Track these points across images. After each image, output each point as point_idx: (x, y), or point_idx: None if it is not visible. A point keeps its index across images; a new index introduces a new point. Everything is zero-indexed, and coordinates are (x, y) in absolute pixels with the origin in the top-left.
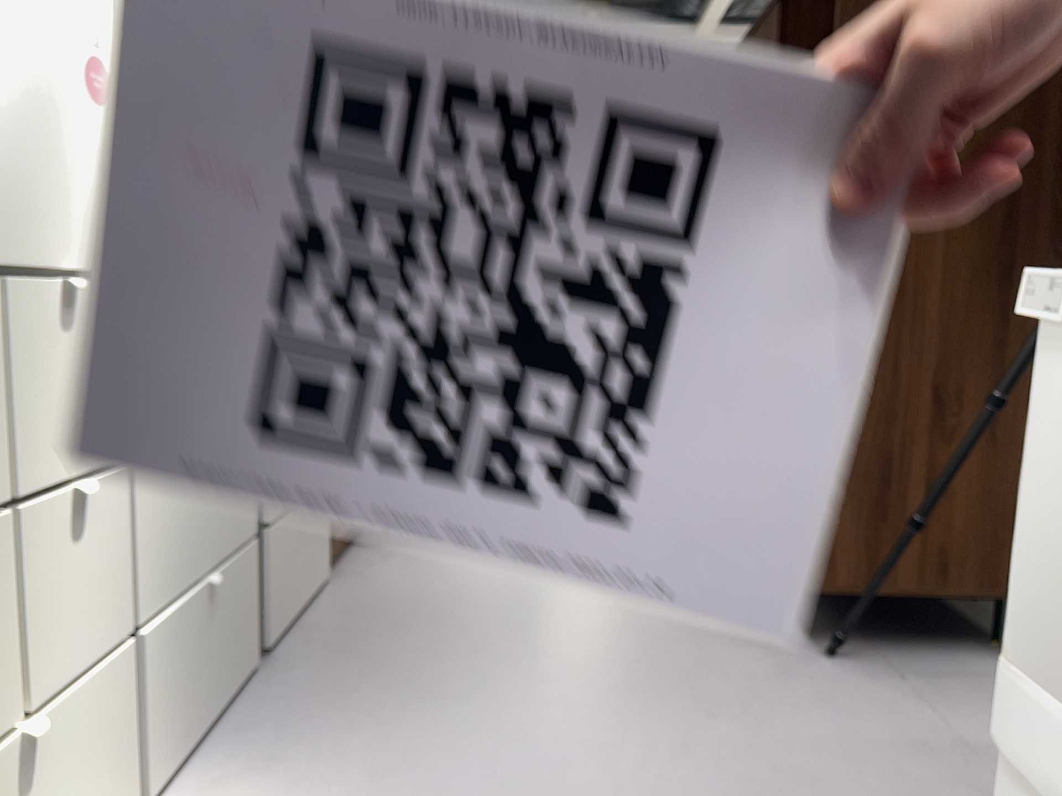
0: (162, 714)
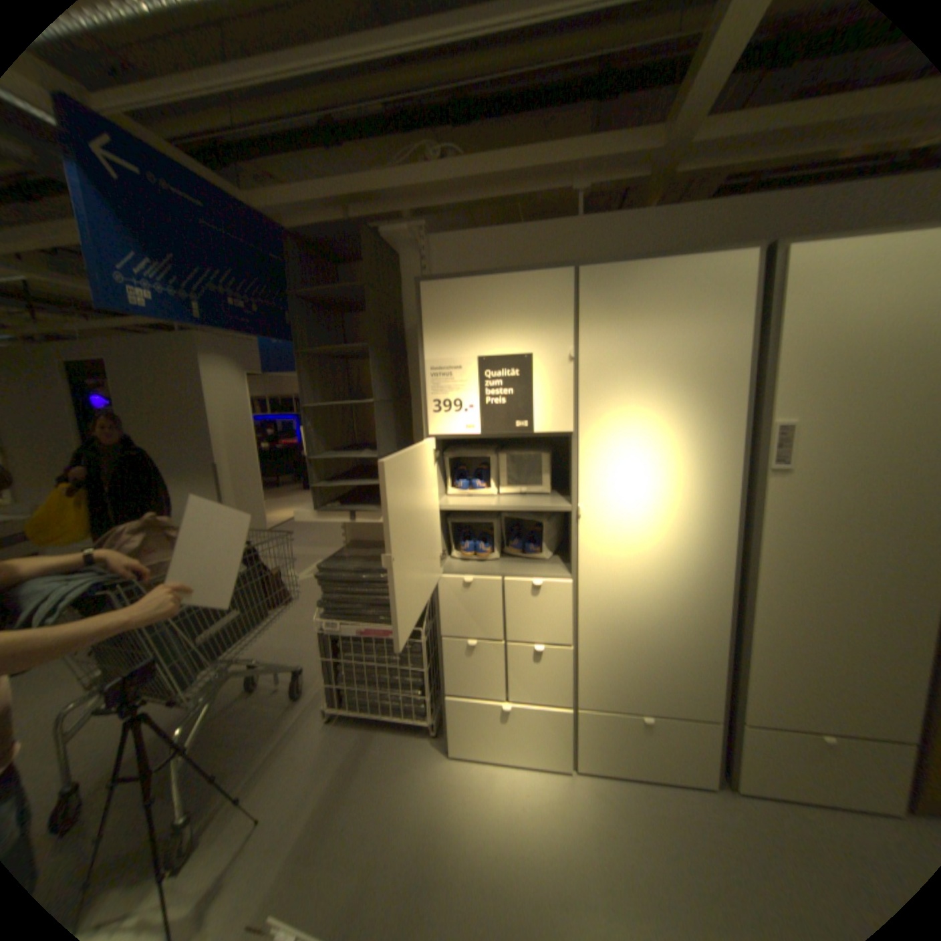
0: (600, 751)
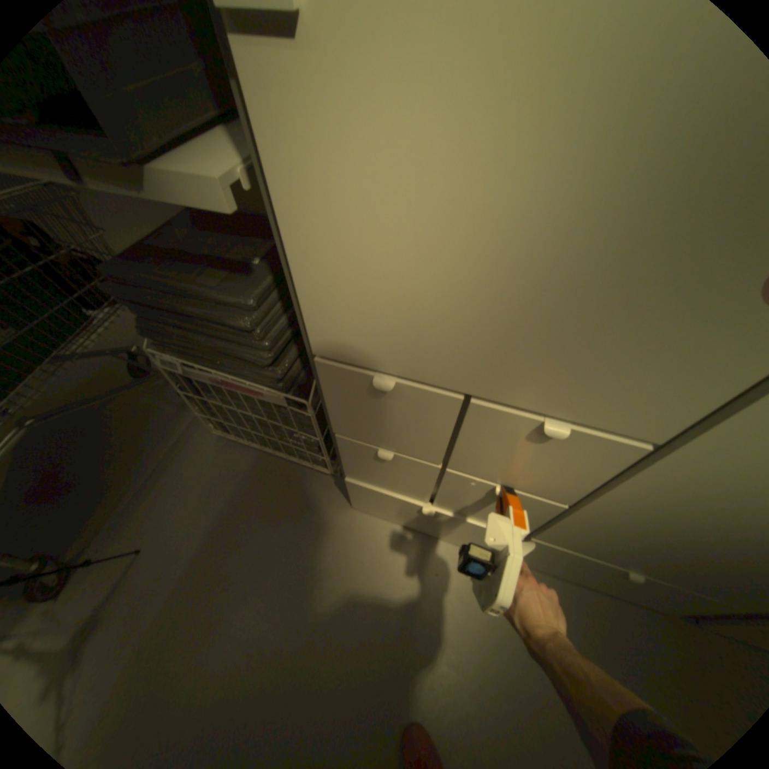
0: (542, 562)
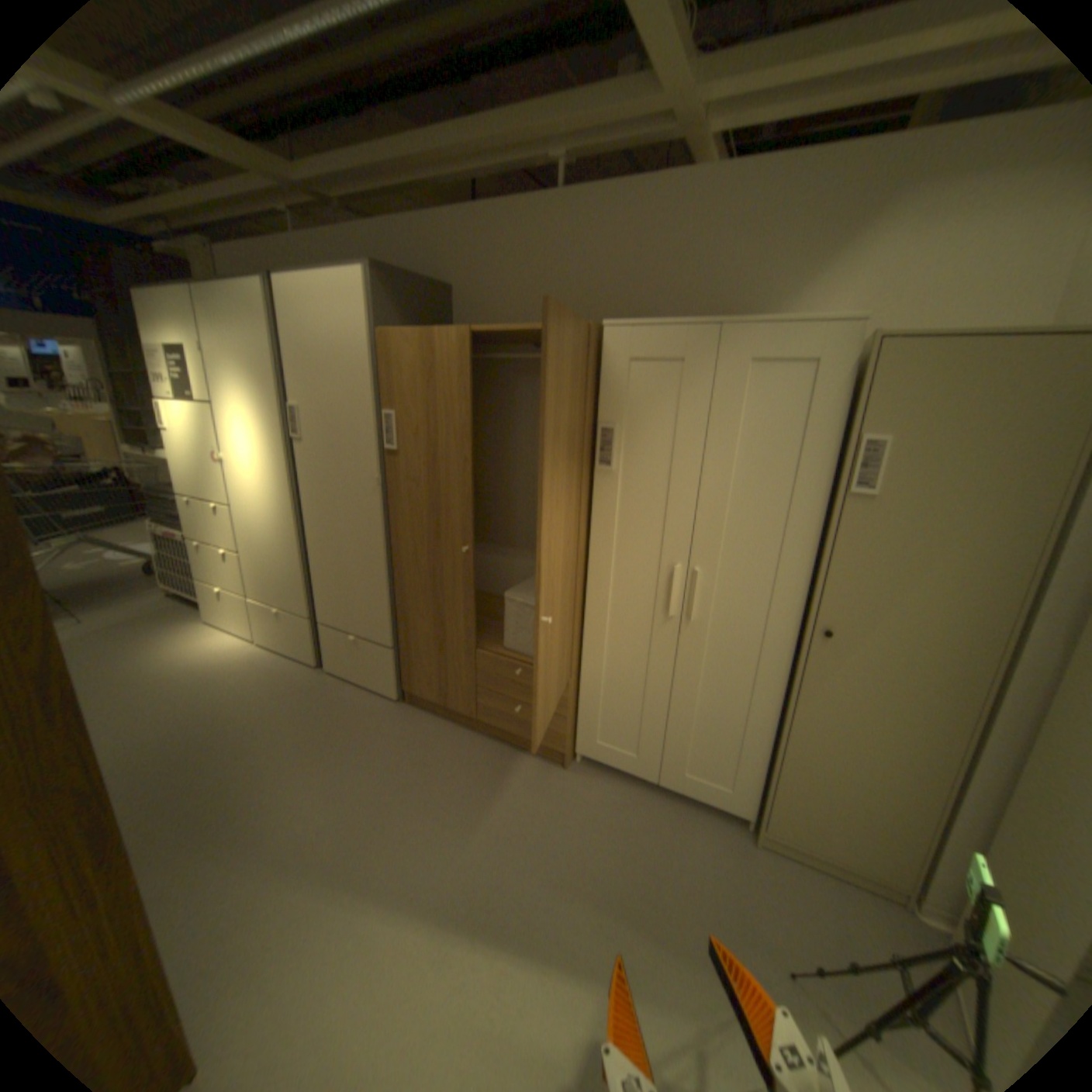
0: (261, 629)
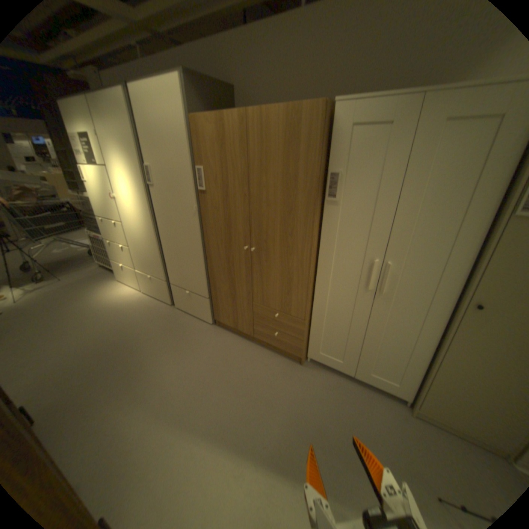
0: (143, 285)
